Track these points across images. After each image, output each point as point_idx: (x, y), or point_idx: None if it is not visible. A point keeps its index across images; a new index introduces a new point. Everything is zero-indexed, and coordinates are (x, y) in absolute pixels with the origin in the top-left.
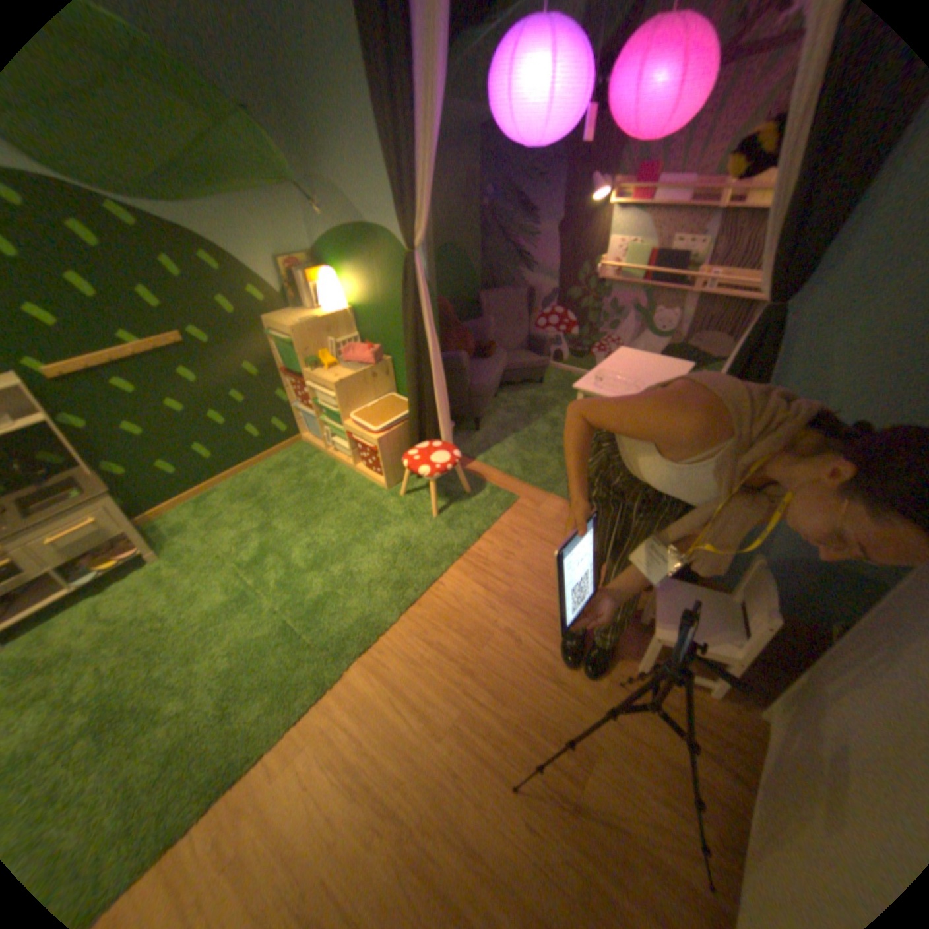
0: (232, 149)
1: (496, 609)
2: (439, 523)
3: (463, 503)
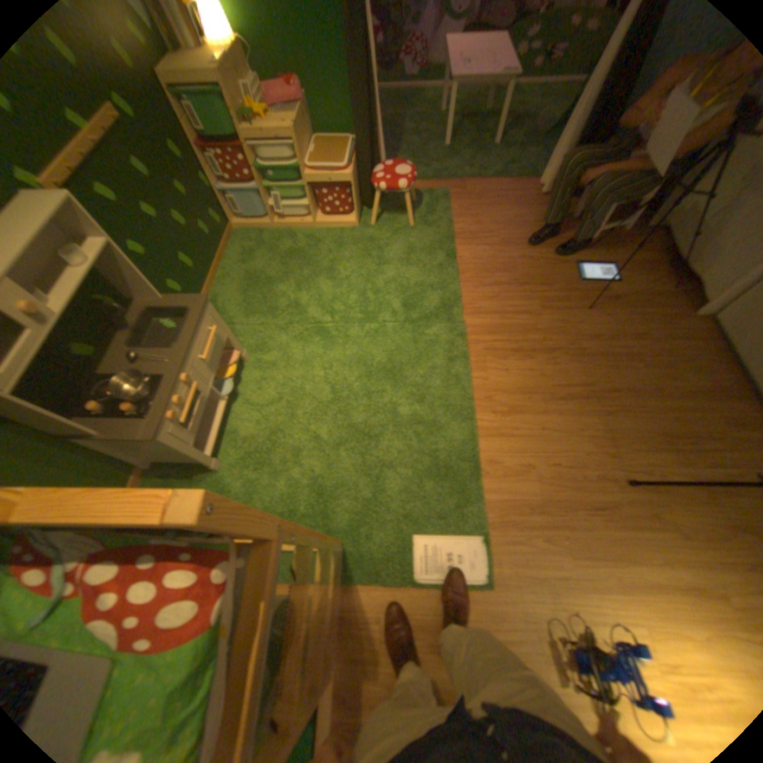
0: None
1: (501, 251)
2: (418, 228)
3: (418, 209)
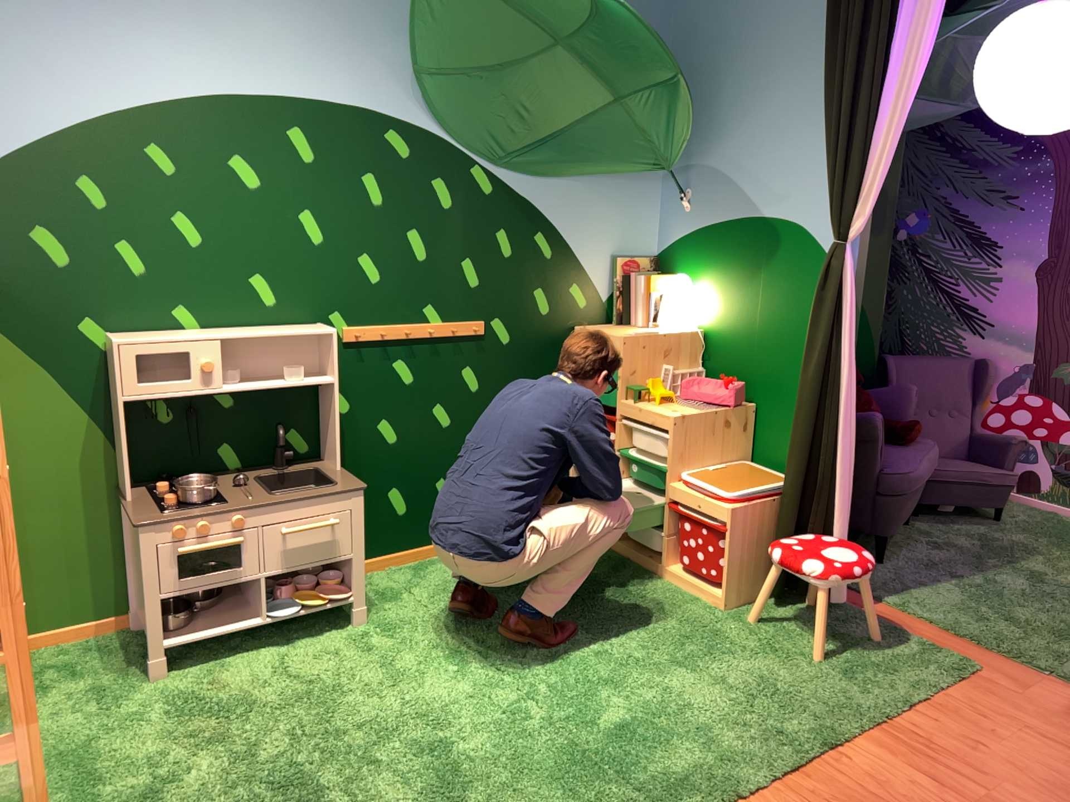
0: (618, 126)
1: None
2: (827, 670)
3: (870, 651)
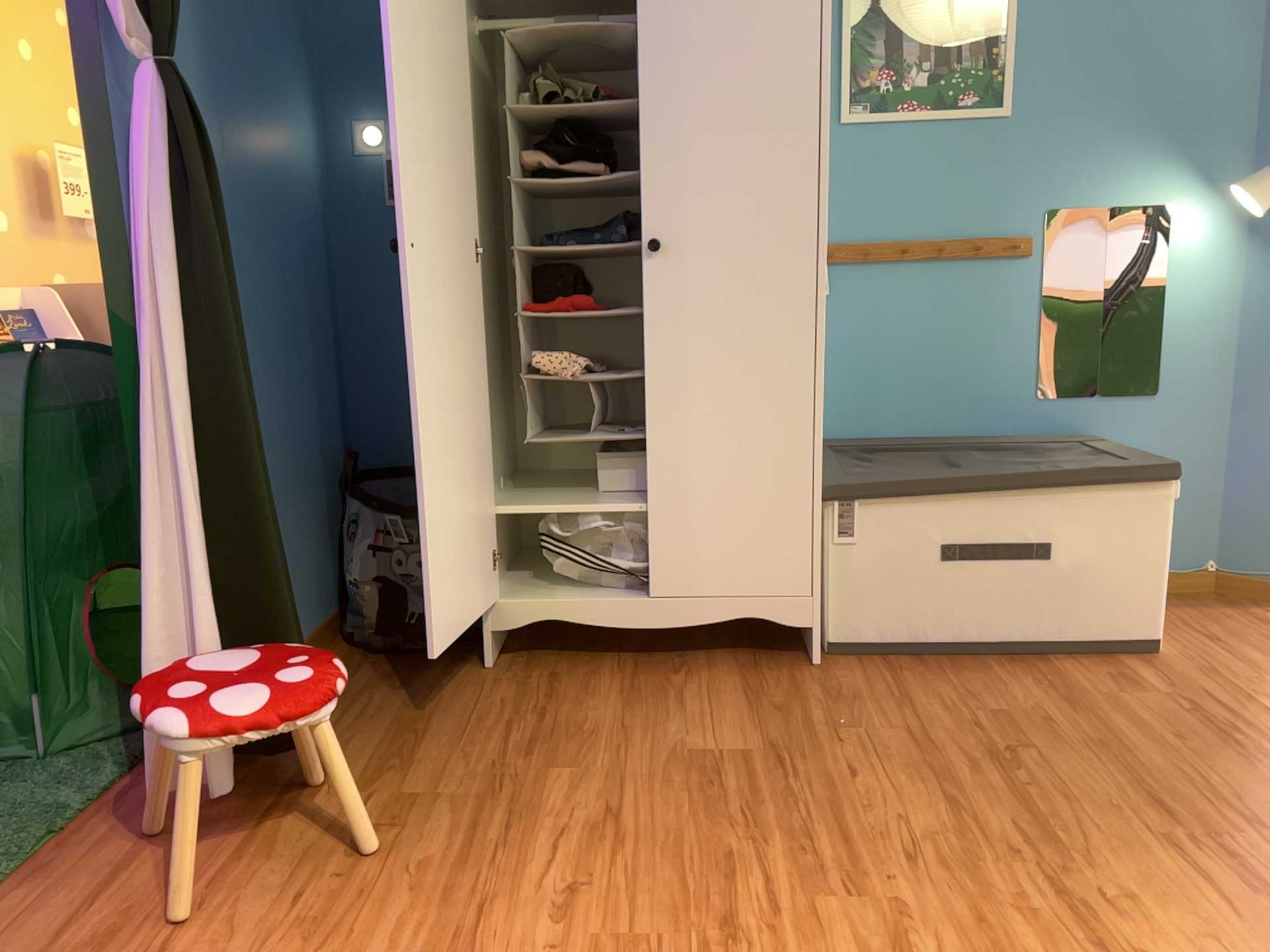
0: None
1: None
2: None
3: None
